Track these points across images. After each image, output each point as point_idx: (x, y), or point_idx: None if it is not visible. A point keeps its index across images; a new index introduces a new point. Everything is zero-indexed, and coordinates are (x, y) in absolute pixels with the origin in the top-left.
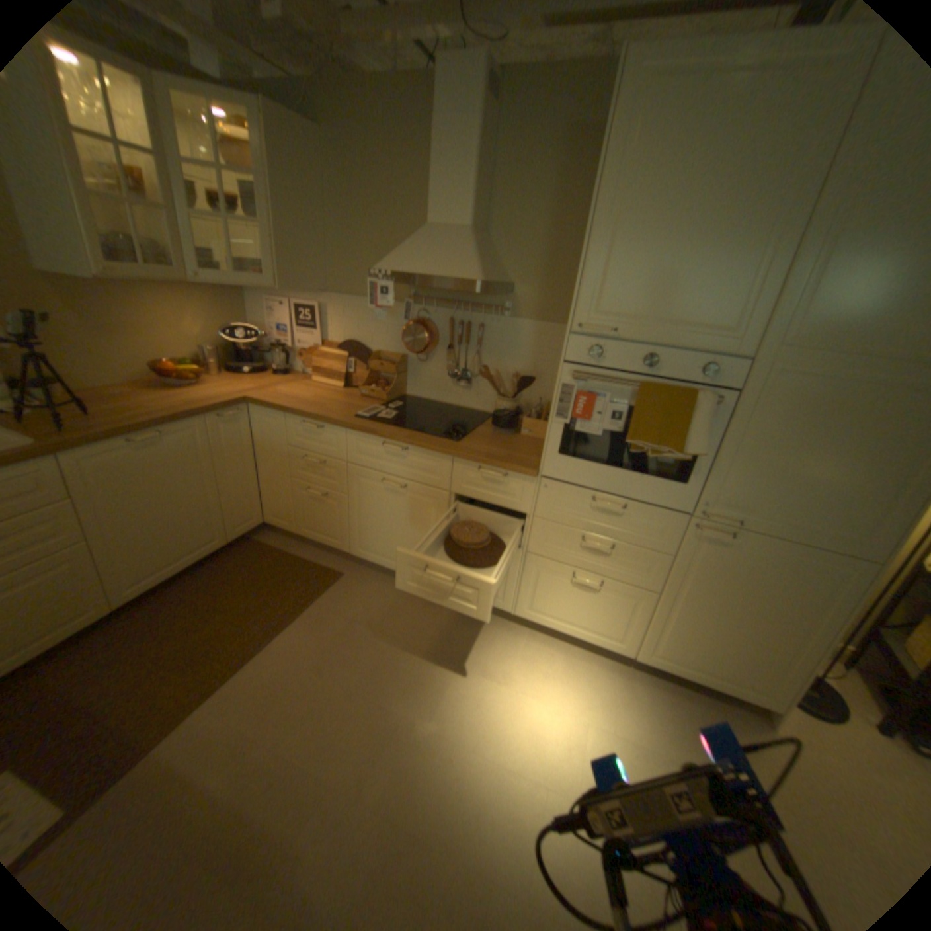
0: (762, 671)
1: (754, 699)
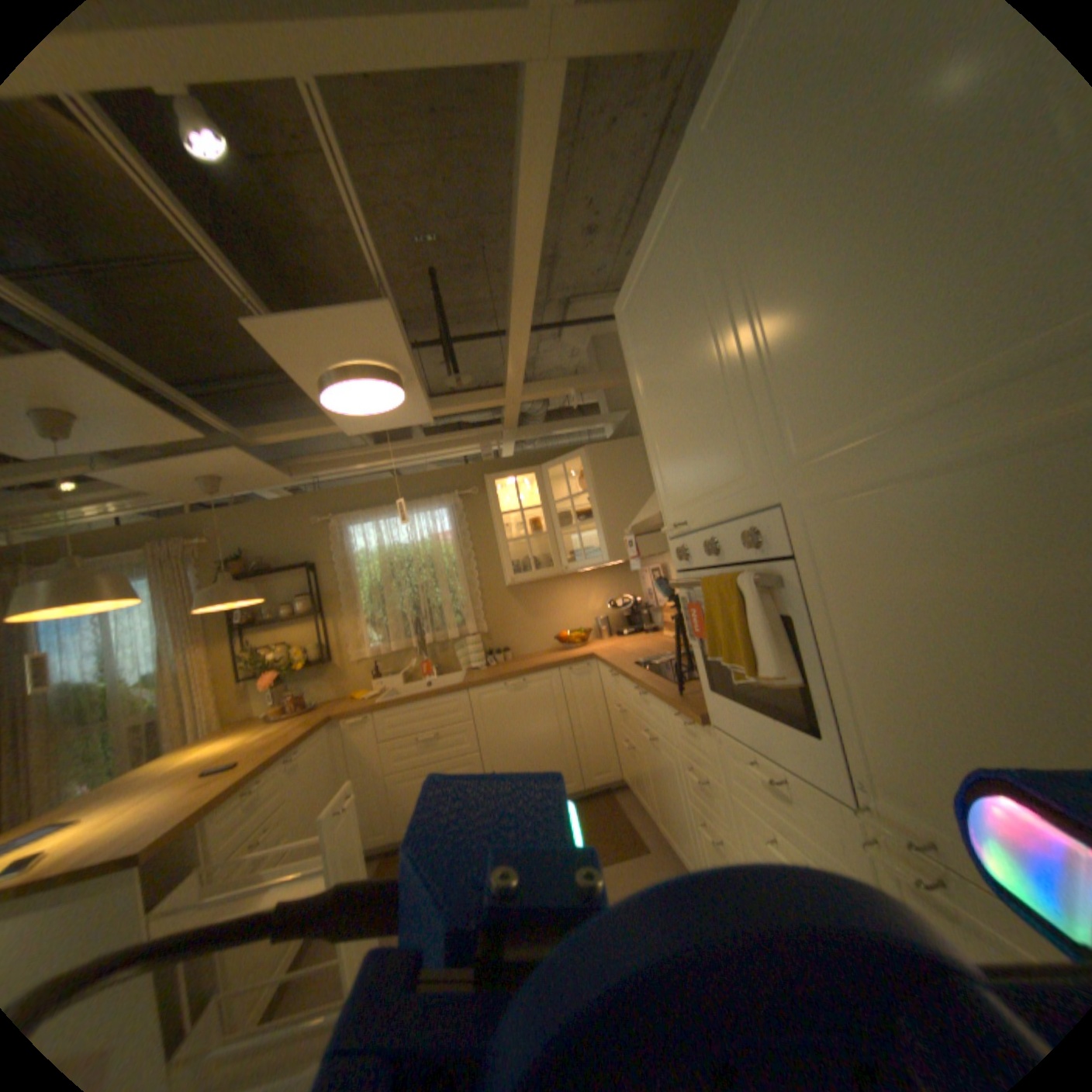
0: None
1: None
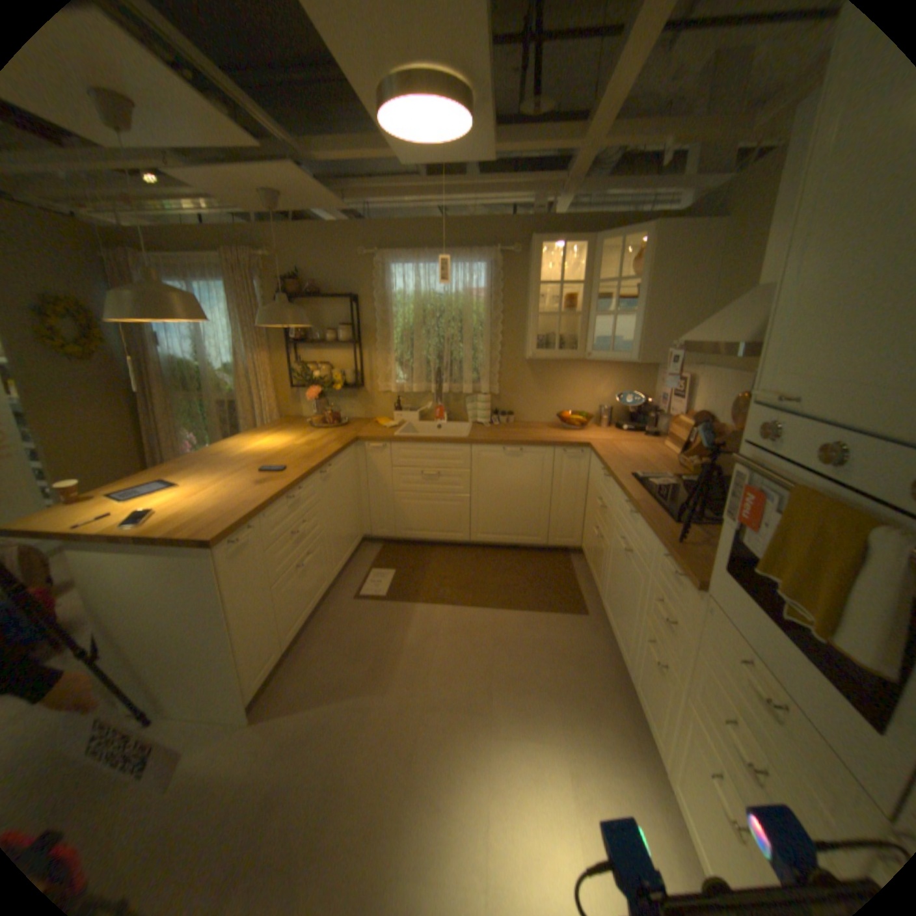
0: None
1: None
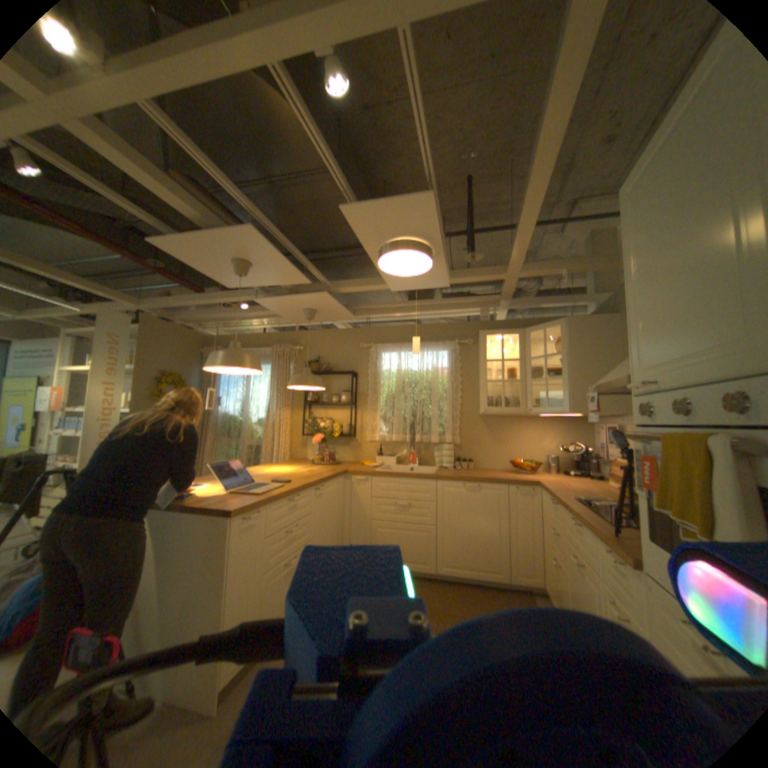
0: None
1: None
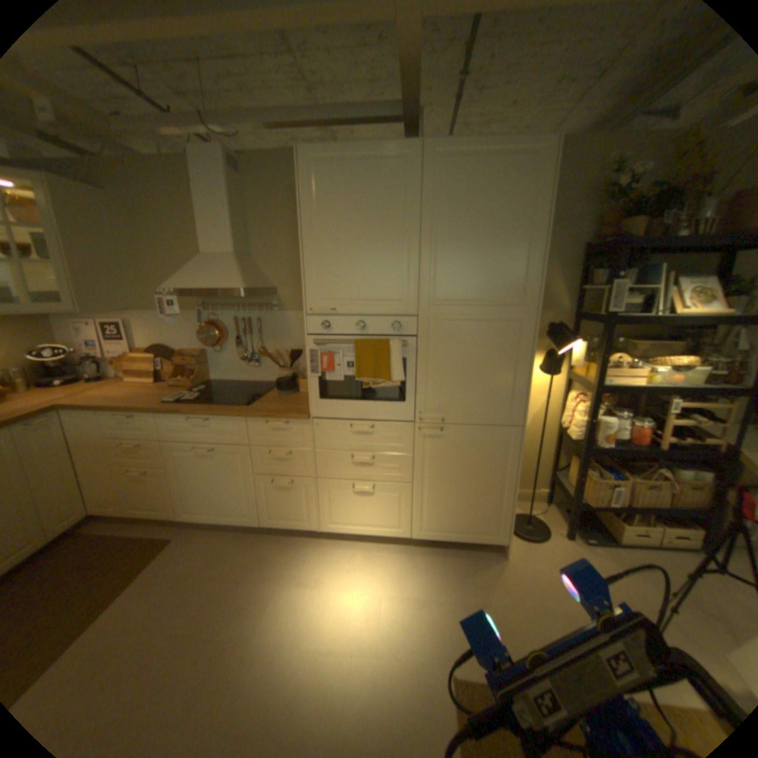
0: (486, 518)
1: (489, 540)
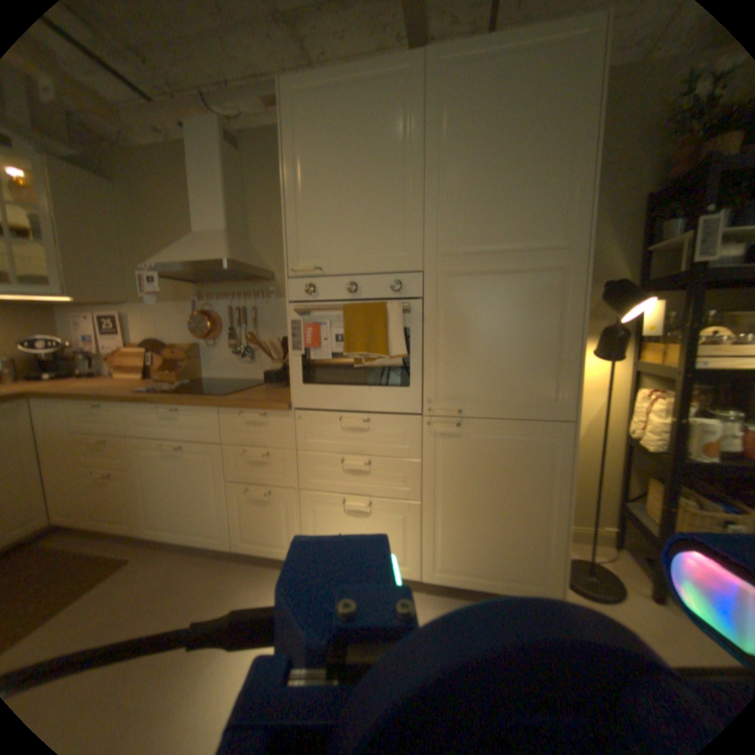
0: (529, 560)
1: (535, 594)
